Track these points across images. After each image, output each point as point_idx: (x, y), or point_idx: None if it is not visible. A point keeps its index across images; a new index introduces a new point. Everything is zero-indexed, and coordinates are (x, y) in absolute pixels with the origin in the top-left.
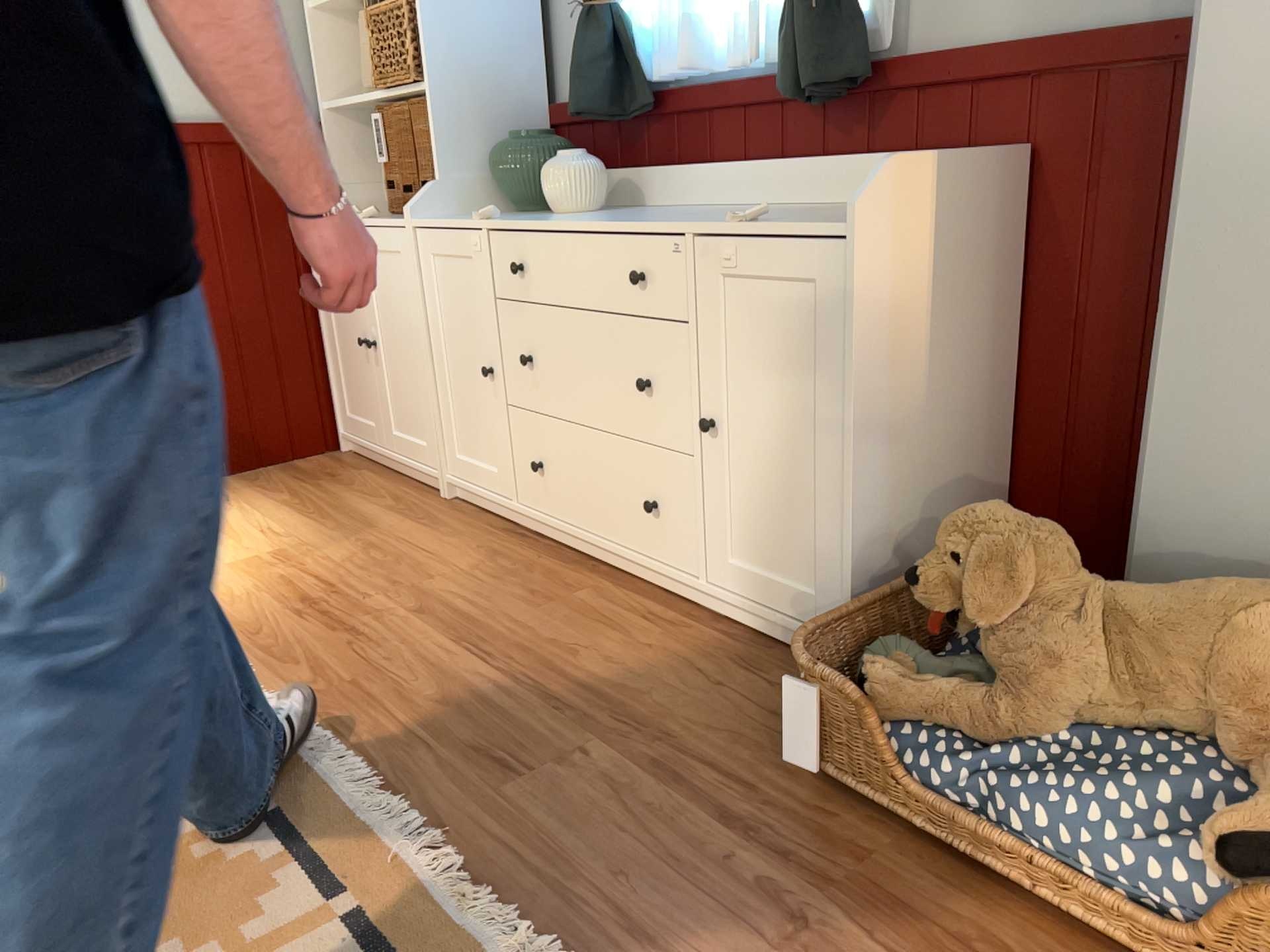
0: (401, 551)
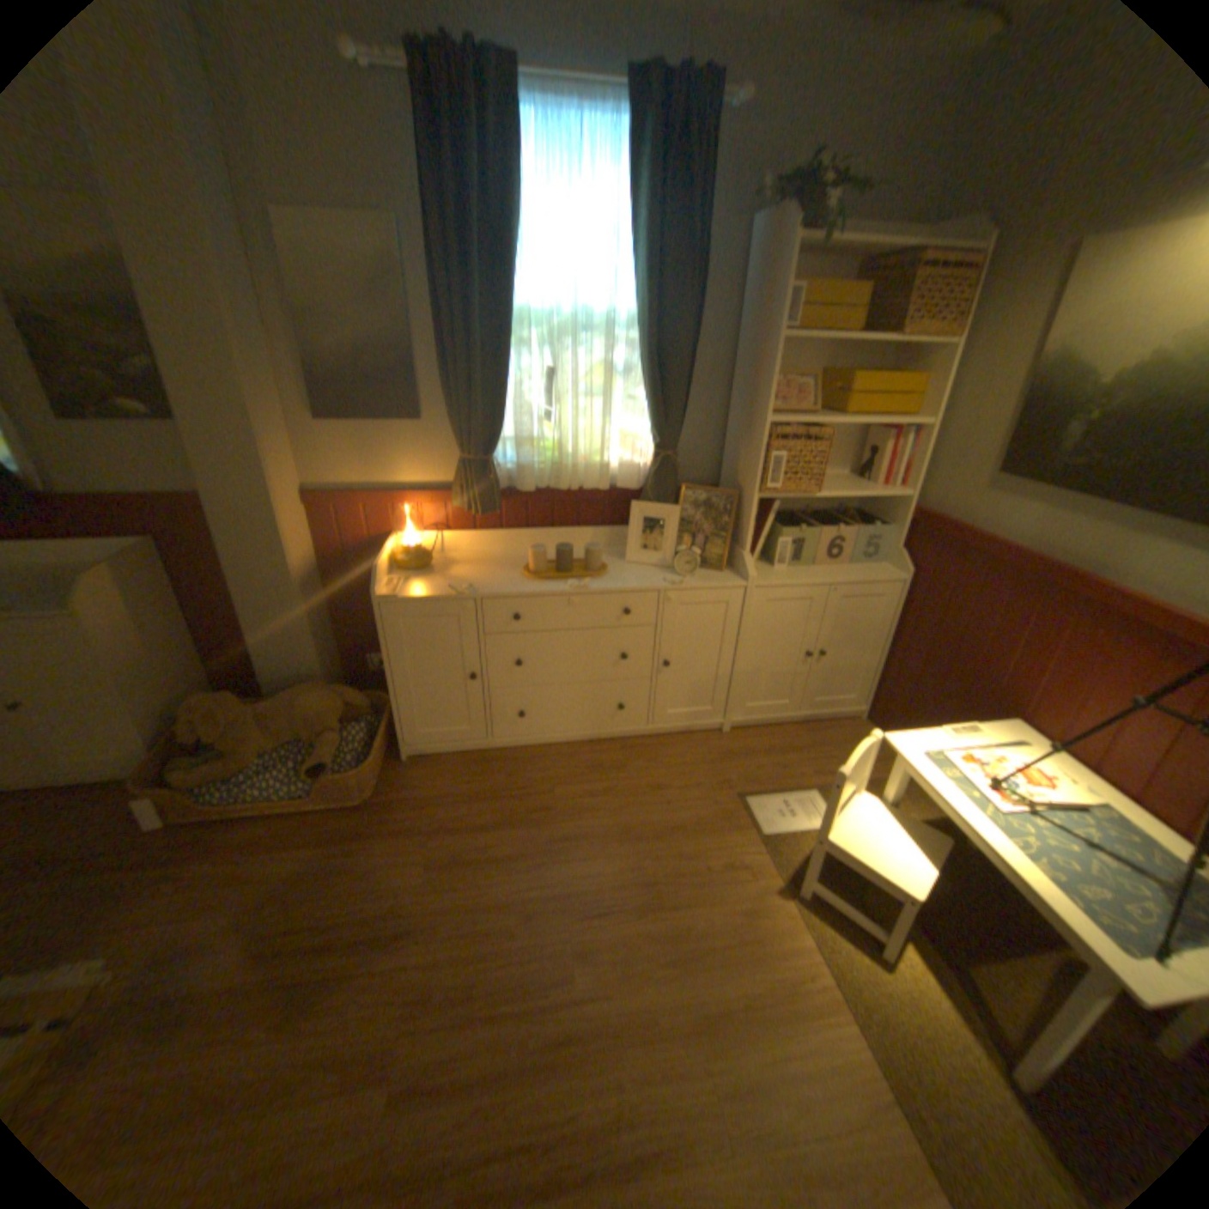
0: None
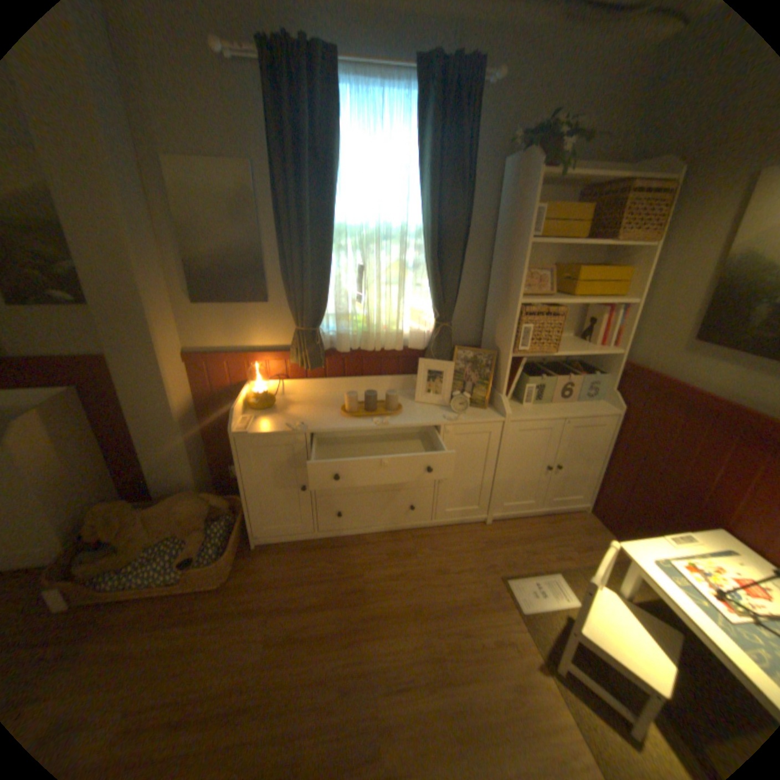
0: None
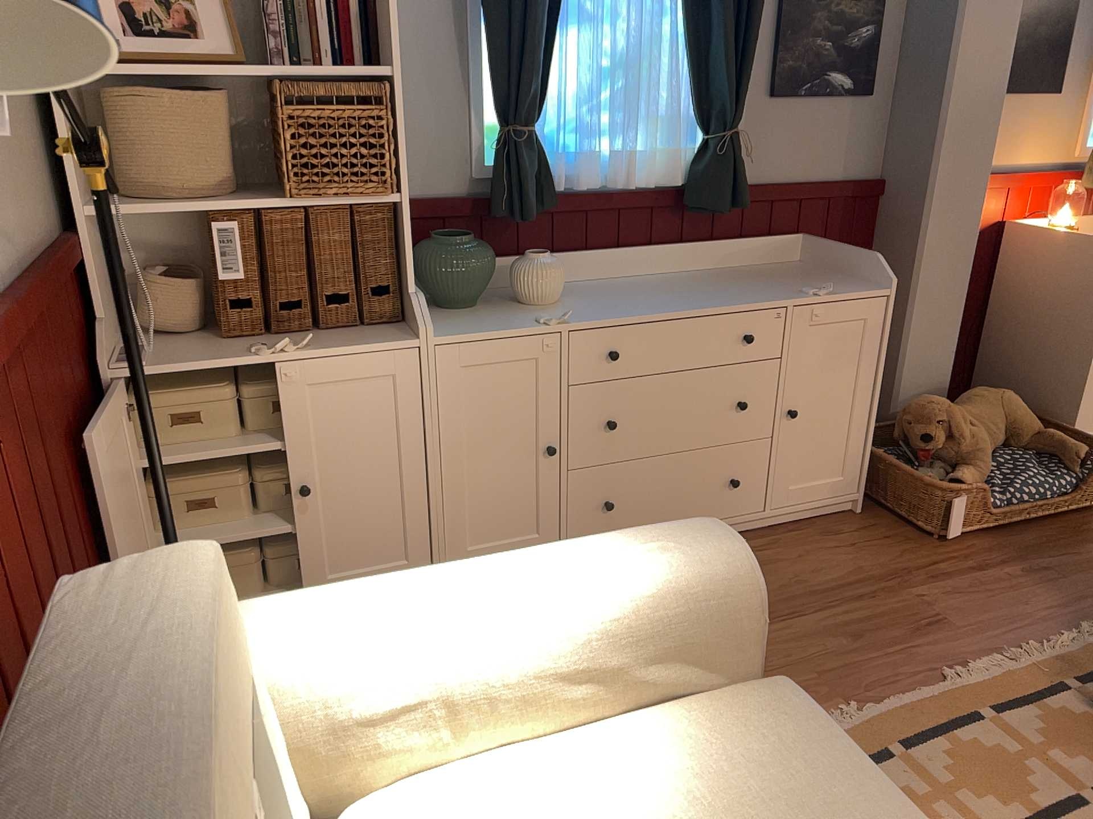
0: None
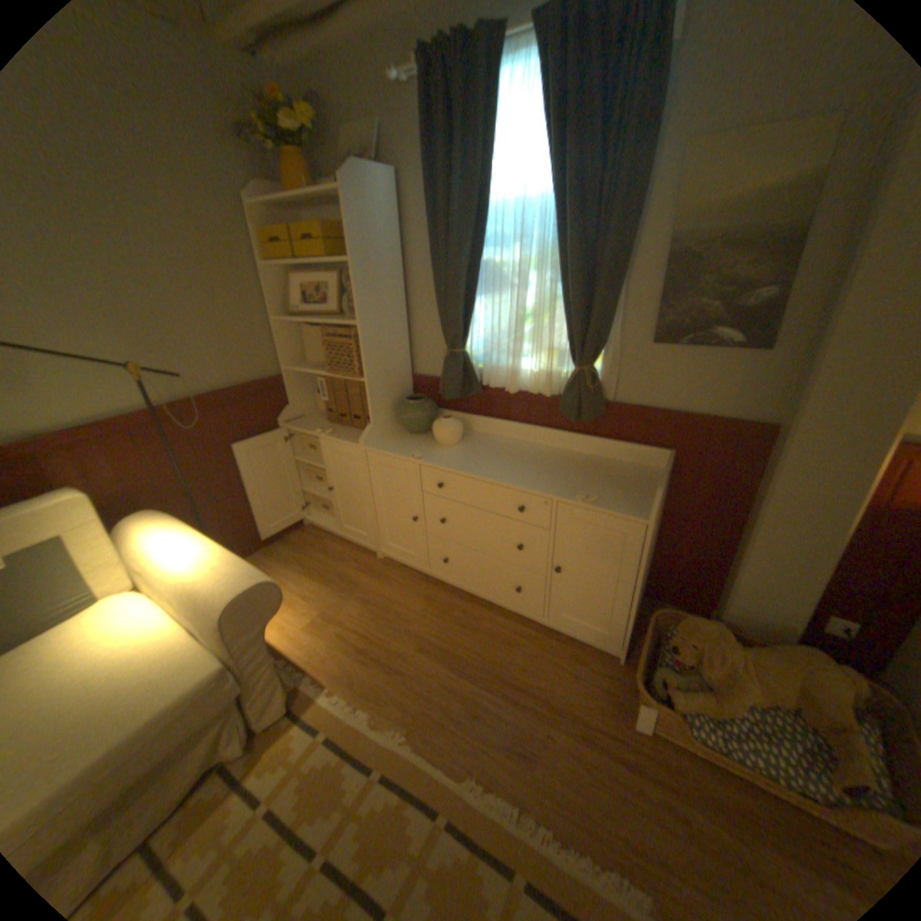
0: (383, 604)
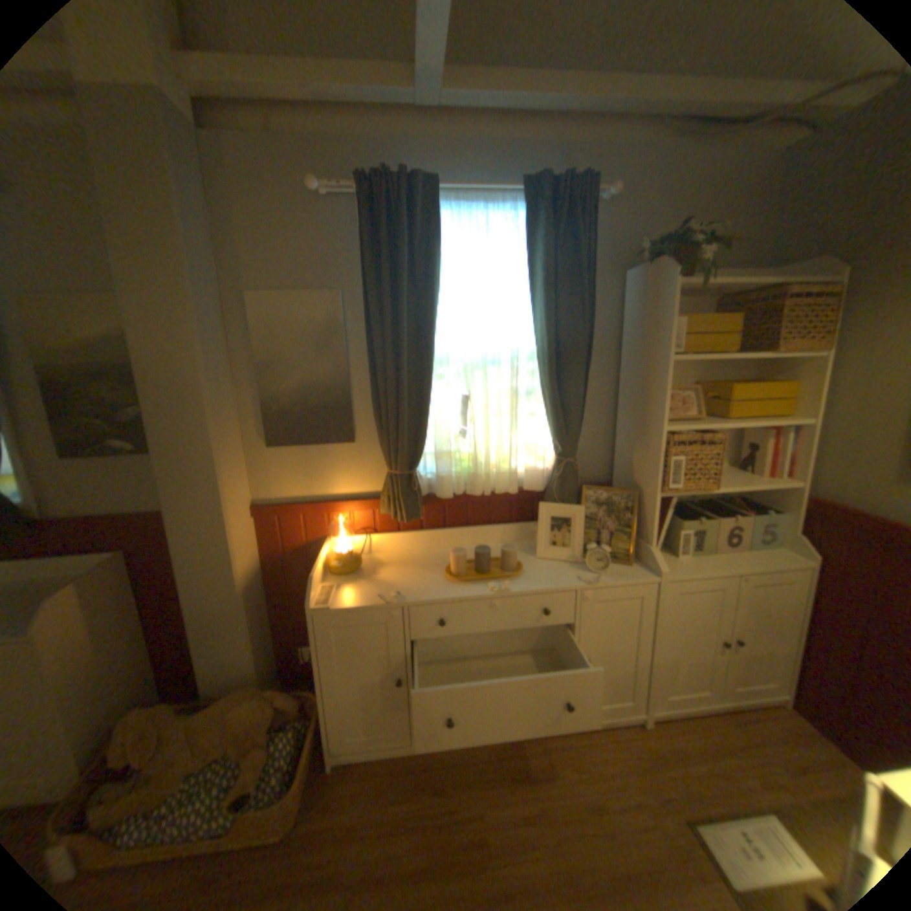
0: None
